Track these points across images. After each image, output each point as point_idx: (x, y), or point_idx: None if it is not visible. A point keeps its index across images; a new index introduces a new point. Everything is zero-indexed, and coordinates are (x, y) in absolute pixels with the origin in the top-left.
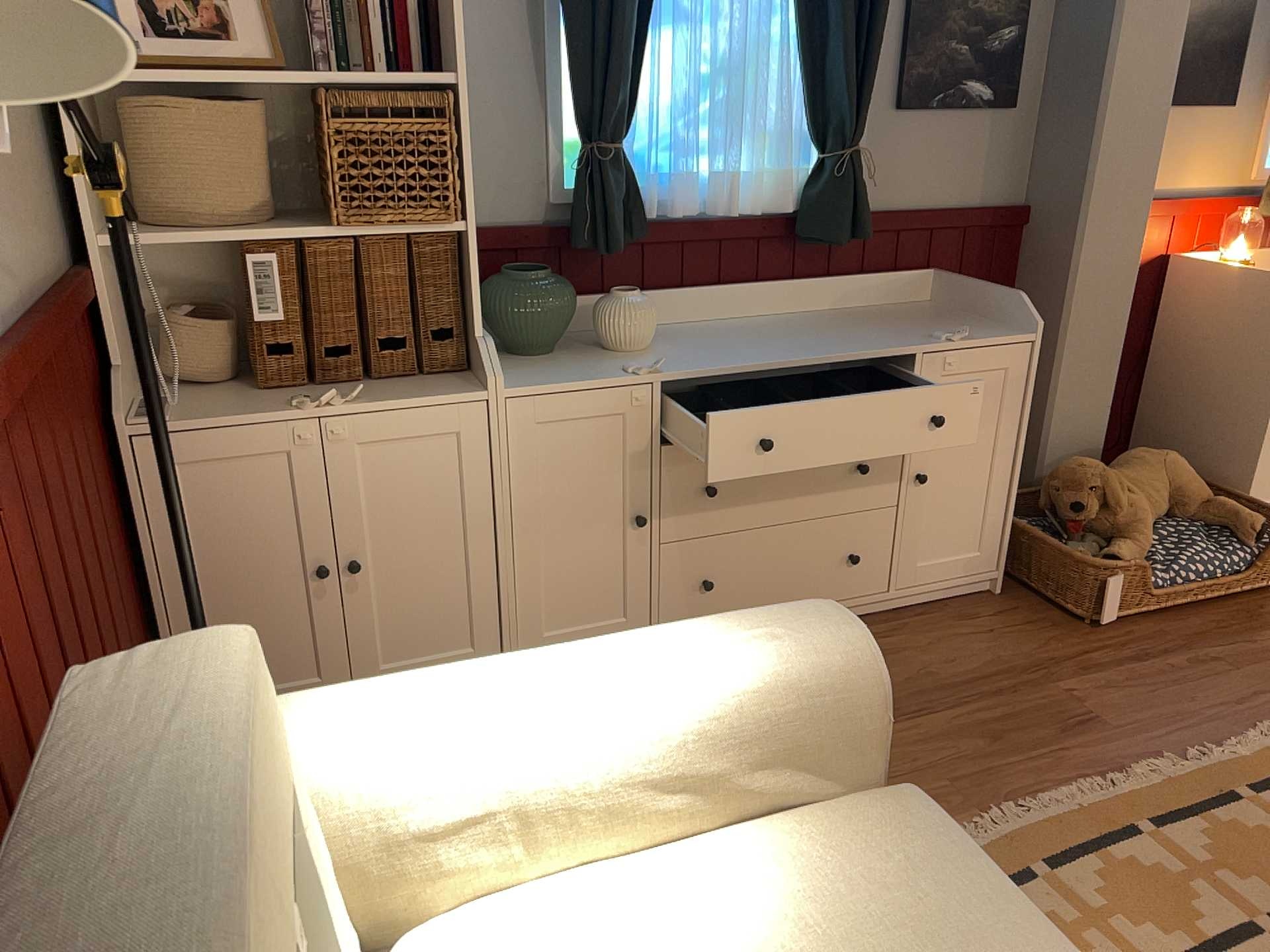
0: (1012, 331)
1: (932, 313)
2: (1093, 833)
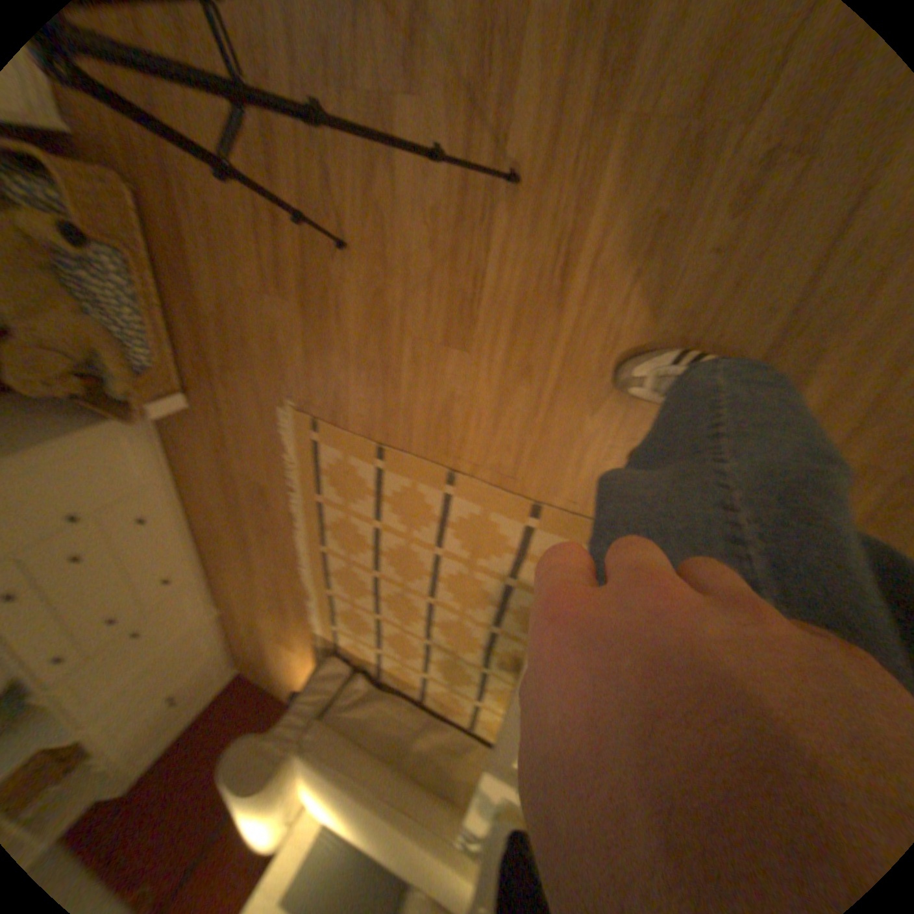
0: None
1: None
2: (315, 562)
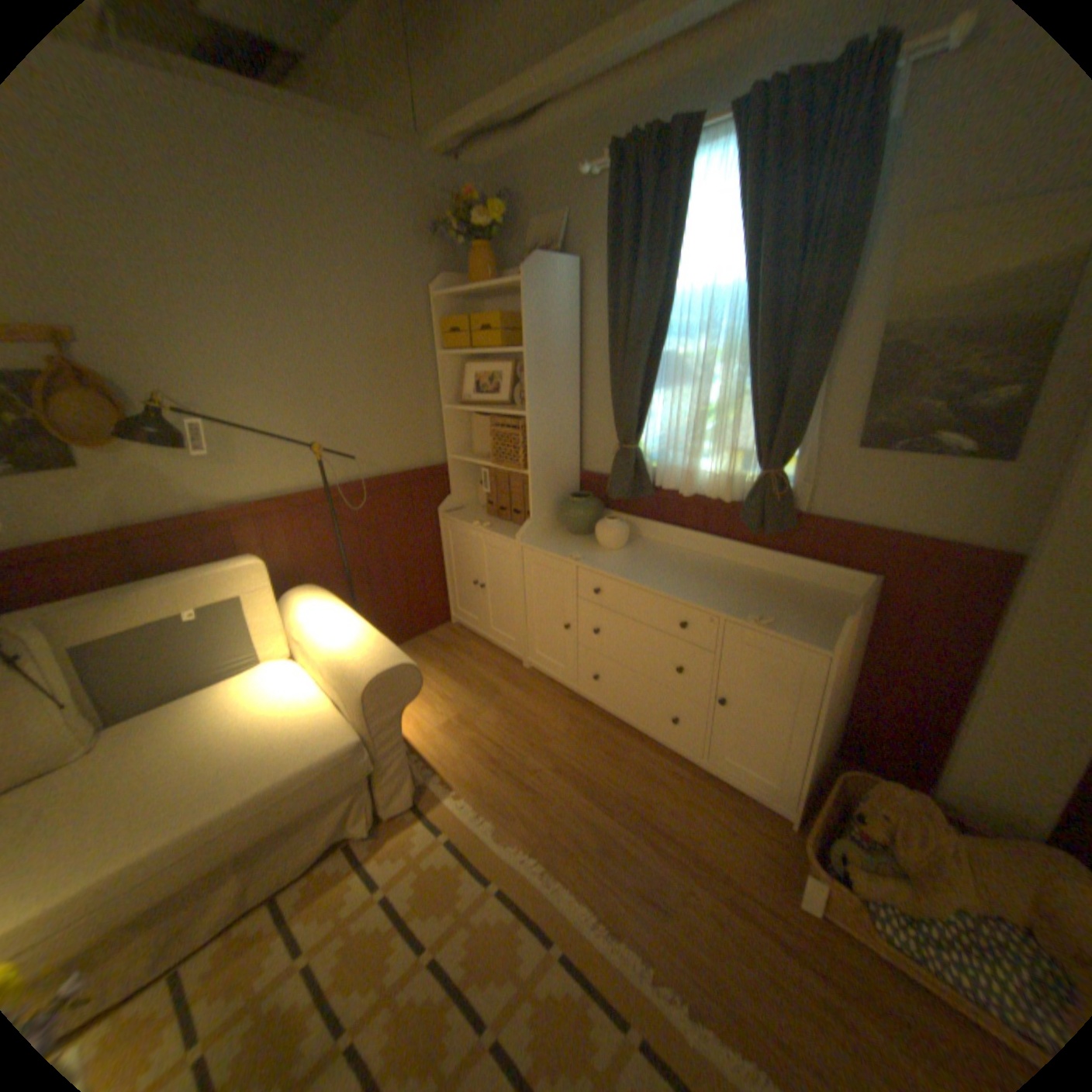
0: (827, 643)
1: (830, 606)
2: (537, 920)
